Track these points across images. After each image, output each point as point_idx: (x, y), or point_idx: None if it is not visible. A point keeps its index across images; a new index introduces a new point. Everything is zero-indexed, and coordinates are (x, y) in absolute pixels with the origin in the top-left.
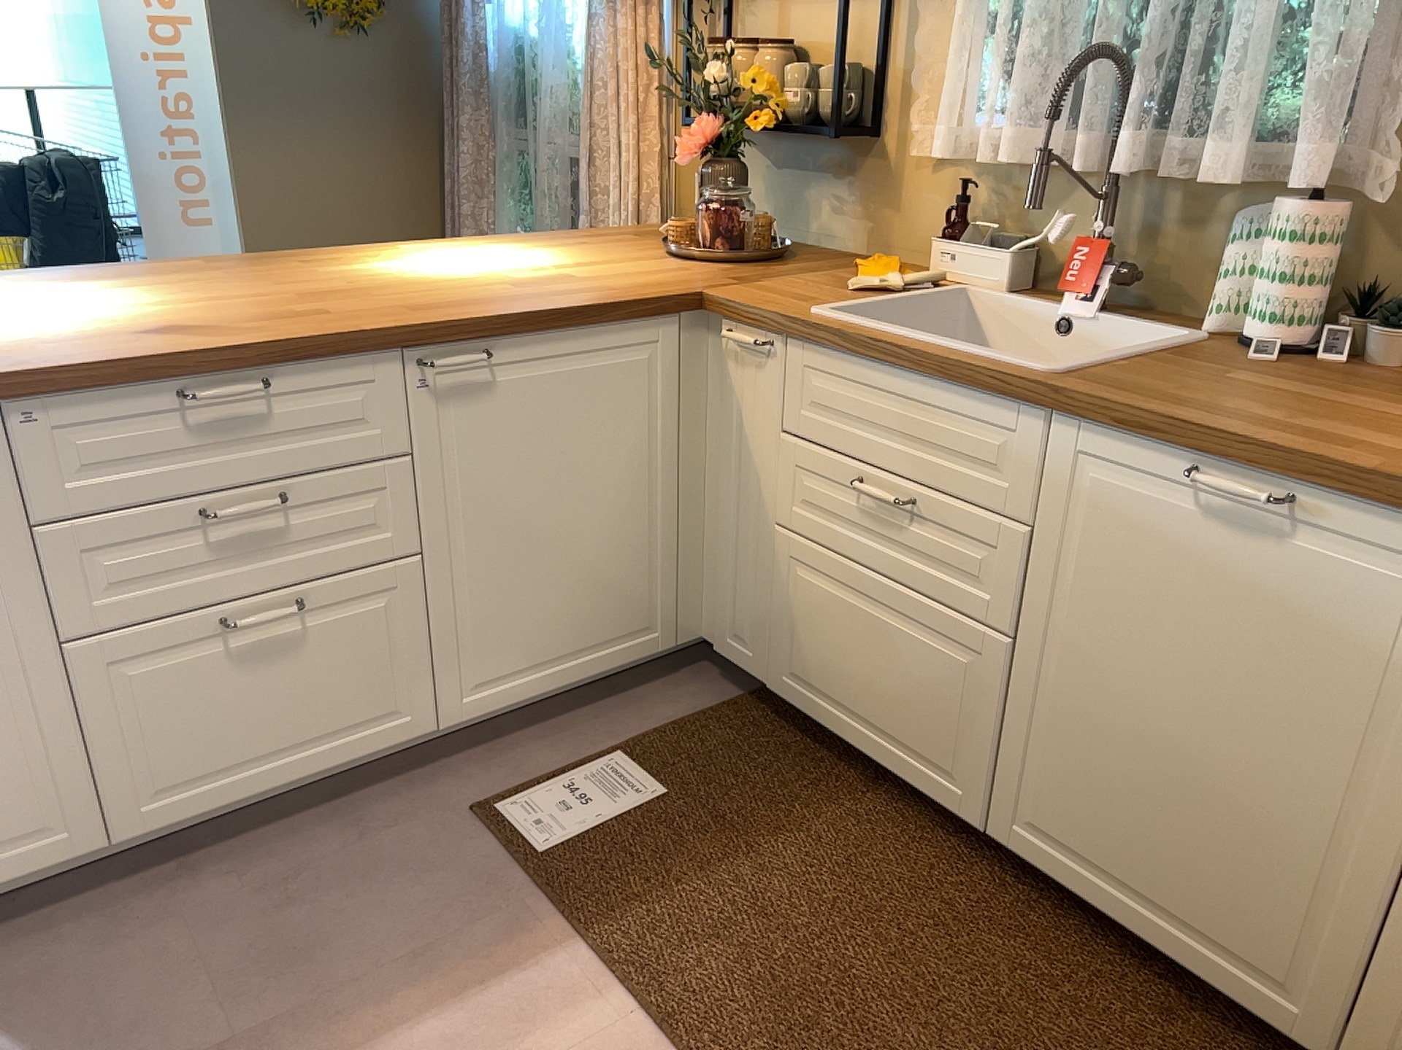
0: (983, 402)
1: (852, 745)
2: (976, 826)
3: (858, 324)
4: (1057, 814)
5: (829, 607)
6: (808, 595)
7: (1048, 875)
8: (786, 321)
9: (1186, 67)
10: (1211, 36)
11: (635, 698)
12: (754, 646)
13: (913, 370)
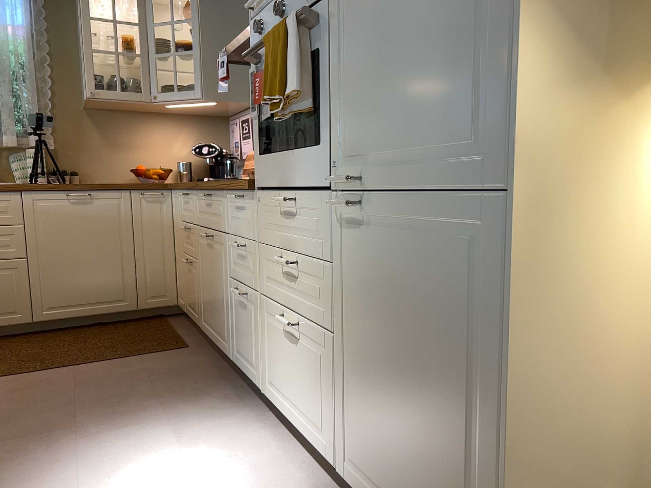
0: None
1: None
2: (29, 323)
3: None
4: (55, 299)
5: None
6: None
7: (57, 319)
8: None
9: None
10: None
11: None
12: None
13: None
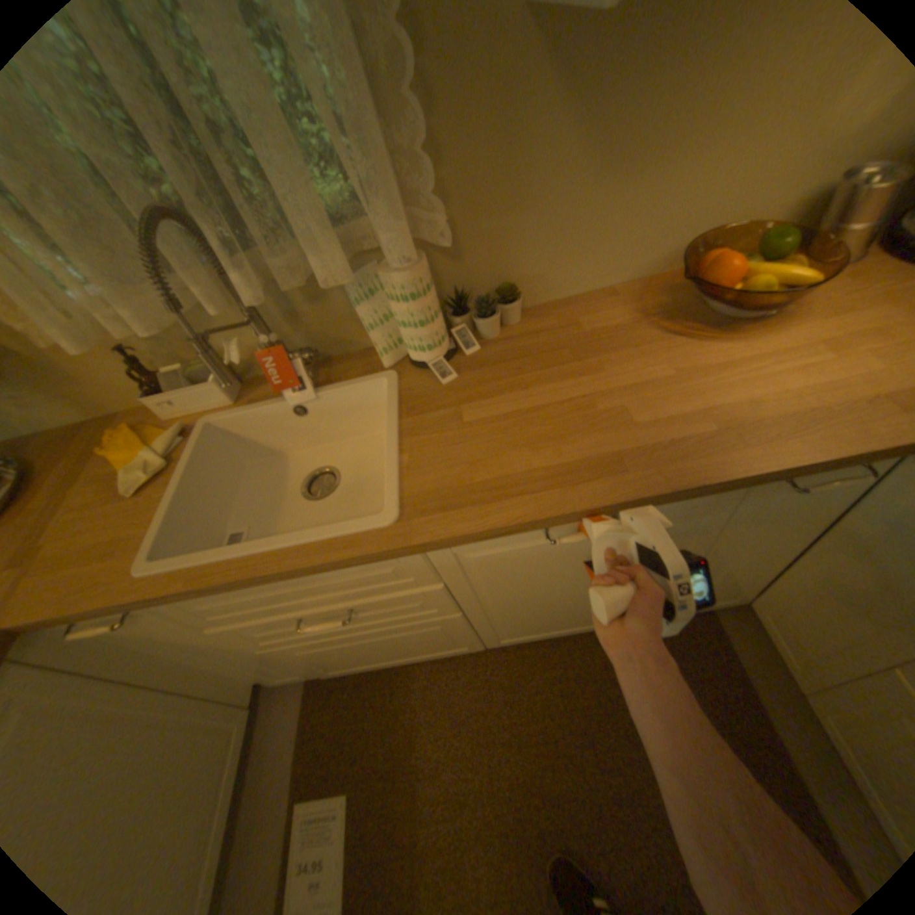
0: (359, 564)
1: (391, 666)
2: (480, 650)
3: (191, 568)
4: (520, 633)
5: (330, 653)
6: (310, 657)
7: (524, 642)
8: (121, 607)
9: (232, 188)
10: (230, 149)
11: (257, 754)
12: (294, 676)
13: (284, 580)
